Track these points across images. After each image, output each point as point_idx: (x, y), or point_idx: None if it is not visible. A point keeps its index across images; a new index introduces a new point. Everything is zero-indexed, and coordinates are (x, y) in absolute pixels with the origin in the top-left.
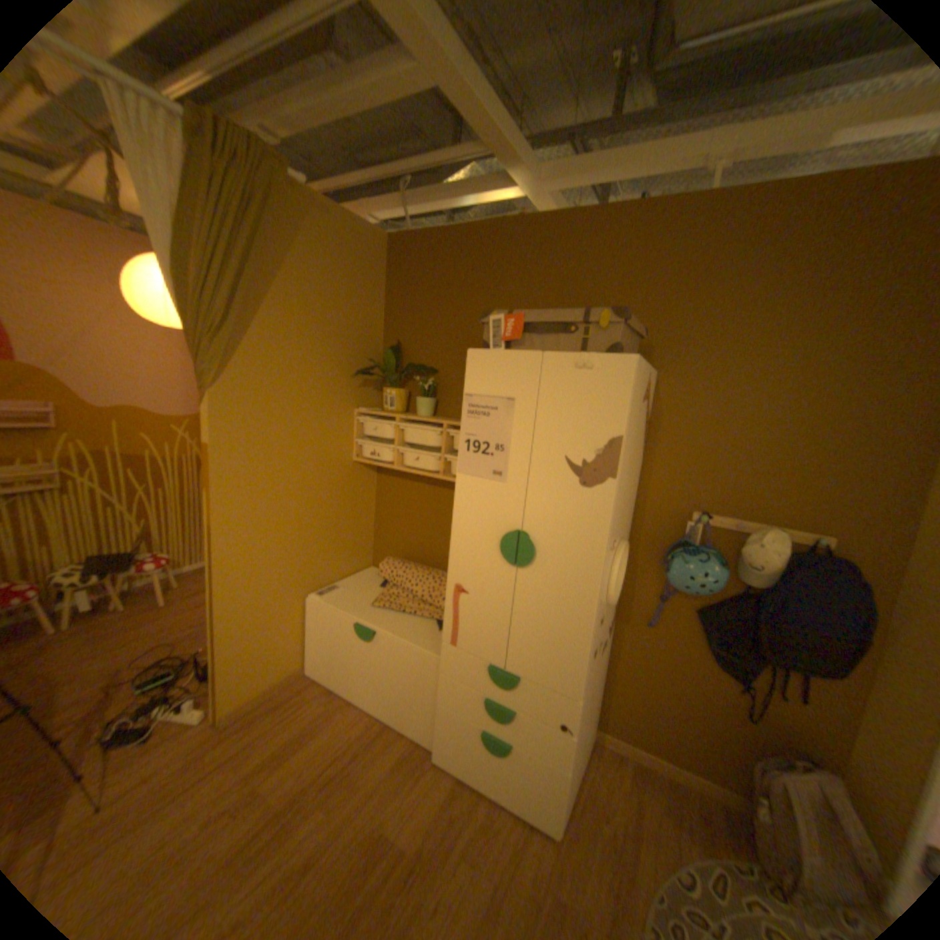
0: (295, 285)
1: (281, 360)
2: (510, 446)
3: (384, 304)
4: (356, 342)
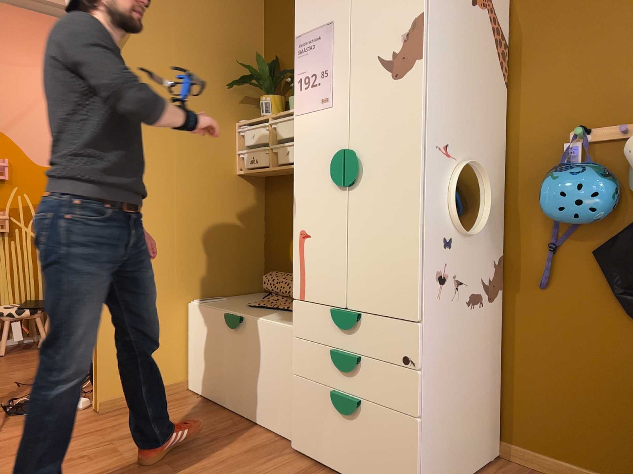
0: (173, 3)
1: (161, 66)
2: (333, 67)
3: (264, 27)
4: (235, 59)
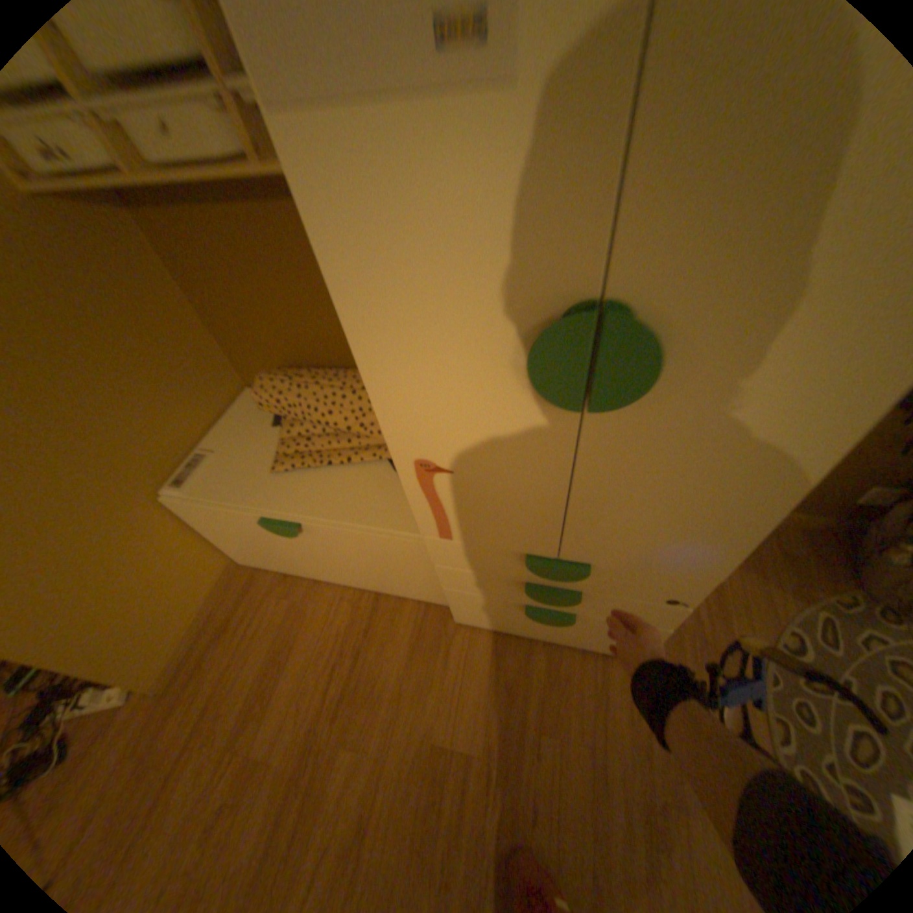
0: None
1: None
2: None
3: None
4: None
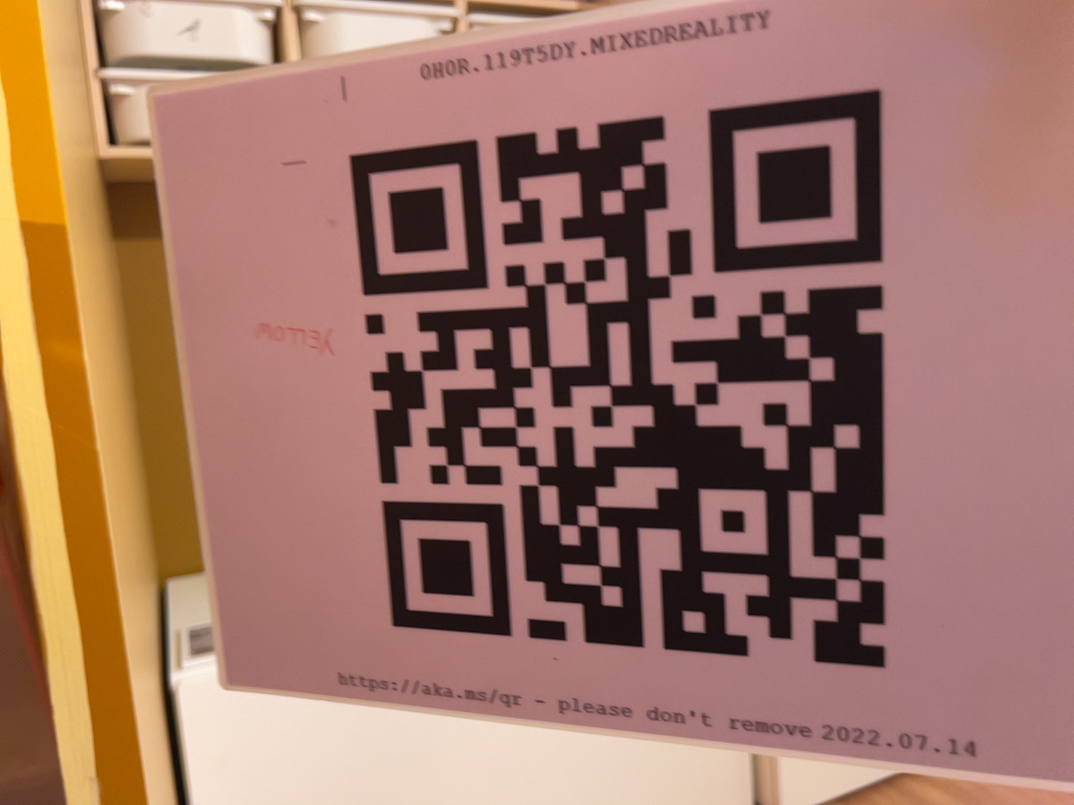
0: None
1: None
2: None
3: None
4: None
